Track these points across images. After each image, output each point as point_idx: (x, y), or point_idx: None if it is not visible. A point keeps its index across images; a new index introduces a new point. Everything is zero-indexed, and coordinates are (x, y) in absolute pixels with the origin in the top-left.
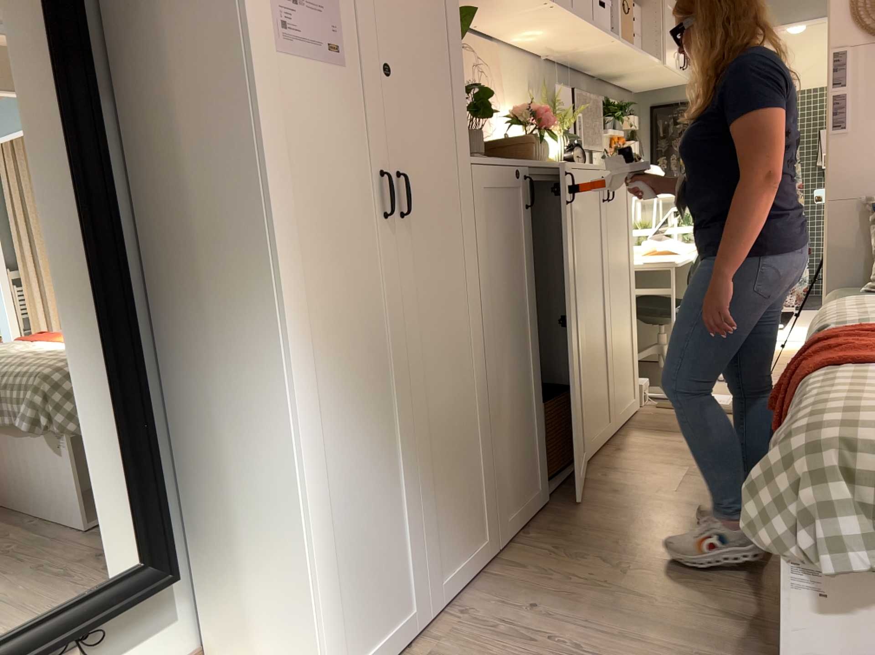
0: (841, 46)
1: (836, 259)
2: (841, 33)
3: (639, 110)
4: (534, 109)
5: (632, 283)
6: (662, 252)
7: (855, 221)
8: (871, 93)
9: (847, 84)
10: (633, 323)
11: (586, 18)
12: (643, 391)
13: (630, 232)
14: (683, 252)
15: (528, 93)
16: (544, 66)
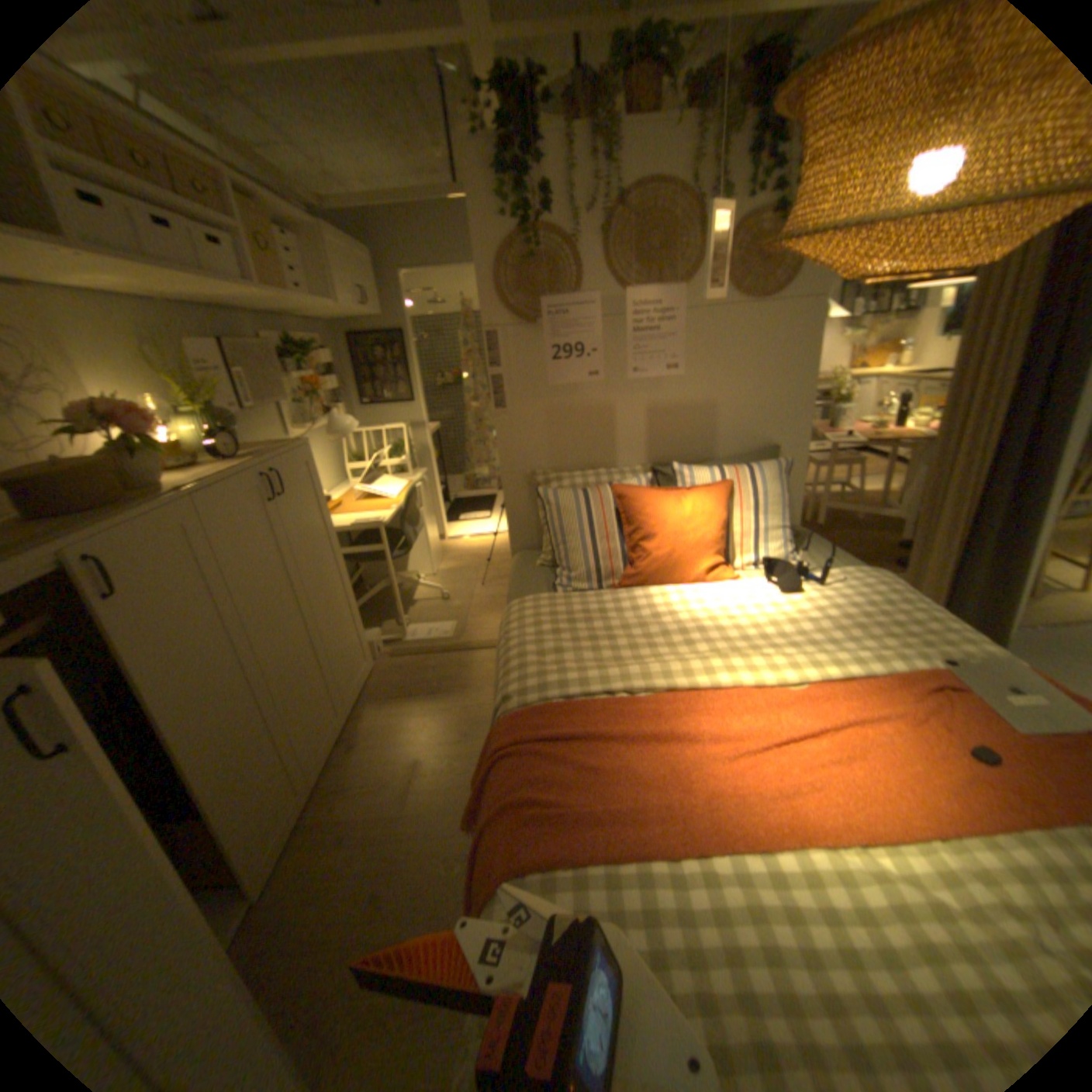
0: (494, 324)
1: (516, 523)
2: (492, 310)
3: (338, 335)
4: (109, 411)
5: (340, 556)
6: (376, 495)
7: (526, 491)
8: (525, 375)
9: (504, 364)
10: (350, 593)
11: (185, 262)
12: (377, 643)
13: (326, 507)
14: (395, 495)
15: (138, 355)
16: (165, 310)
